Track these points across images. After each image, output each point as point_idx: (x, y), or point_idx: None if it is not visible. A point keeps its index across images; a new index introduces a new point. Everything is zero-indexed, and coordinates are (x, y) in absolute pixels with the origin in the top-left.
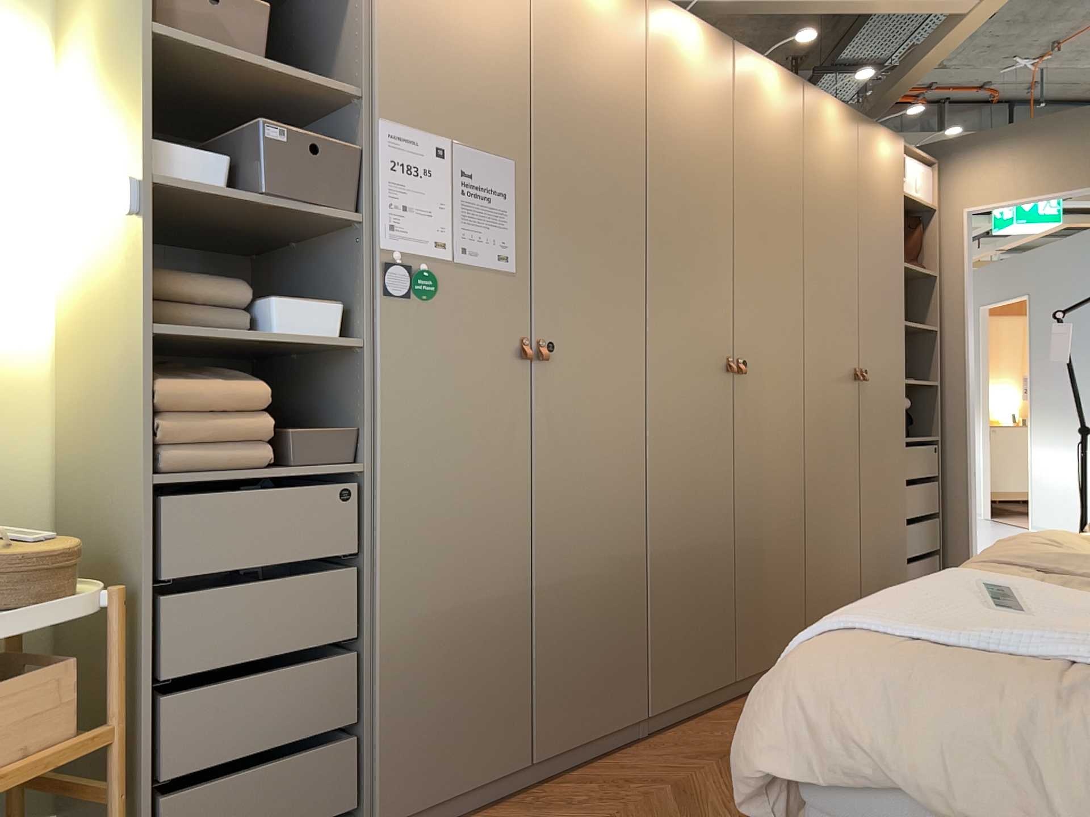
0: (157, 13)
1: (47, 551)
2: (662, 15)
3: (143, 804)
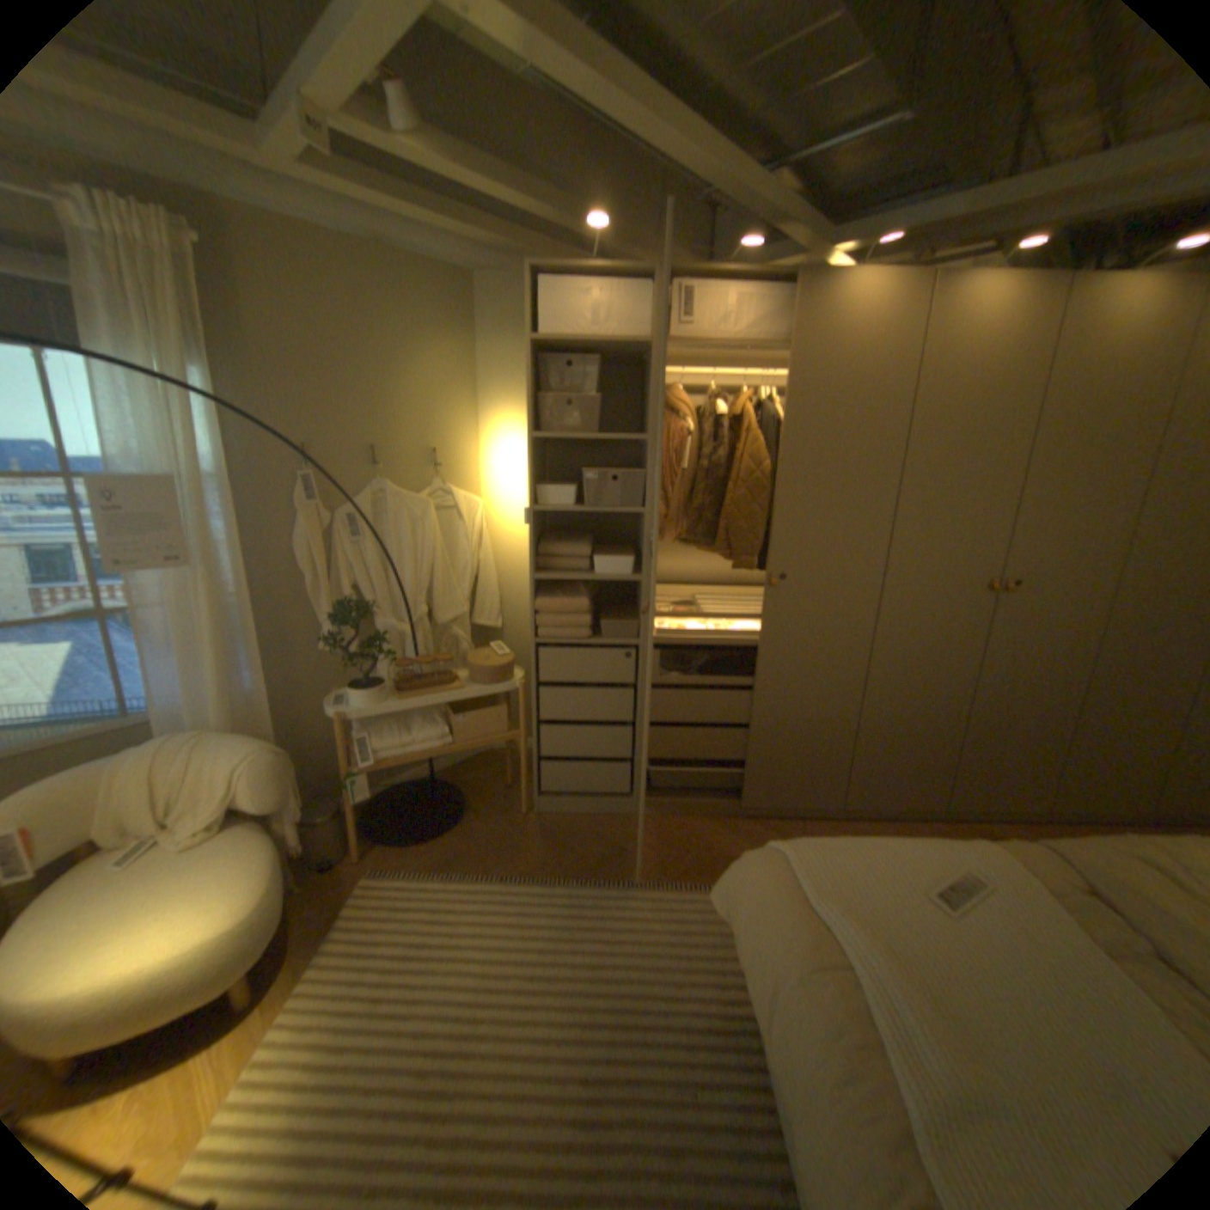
0: (546, 419)
1: (503, 663)
2: (966, 281)
3: (544, 760)
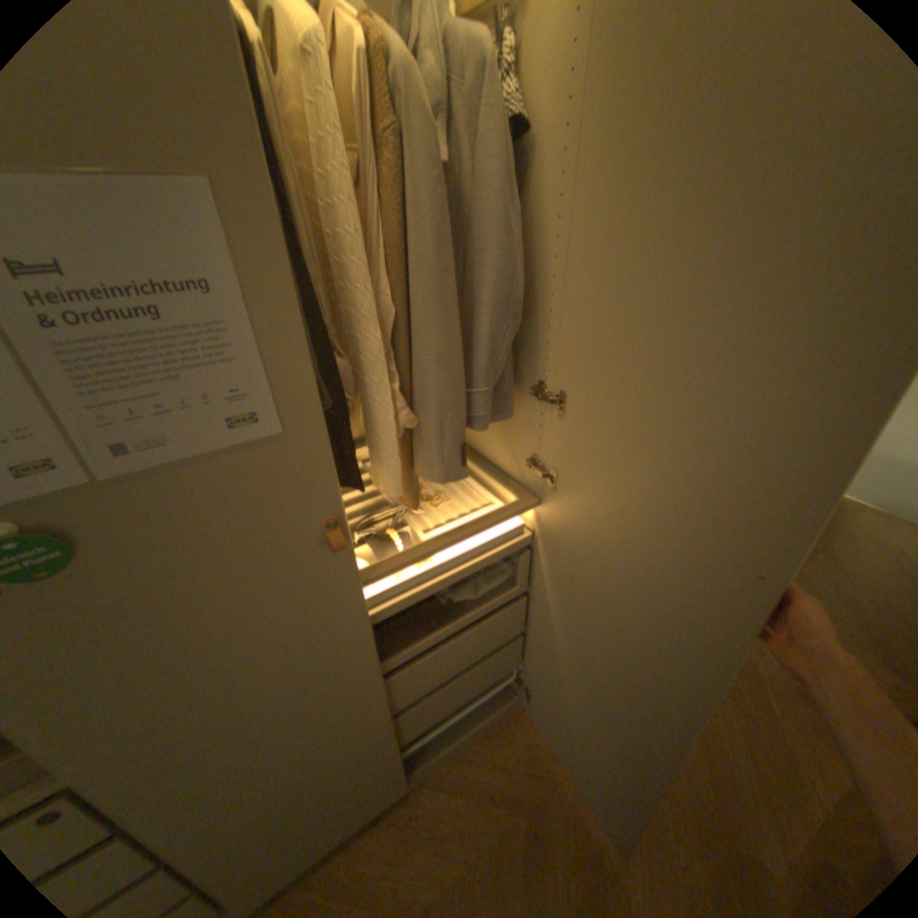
0: None
1: None
2: None
3: None
